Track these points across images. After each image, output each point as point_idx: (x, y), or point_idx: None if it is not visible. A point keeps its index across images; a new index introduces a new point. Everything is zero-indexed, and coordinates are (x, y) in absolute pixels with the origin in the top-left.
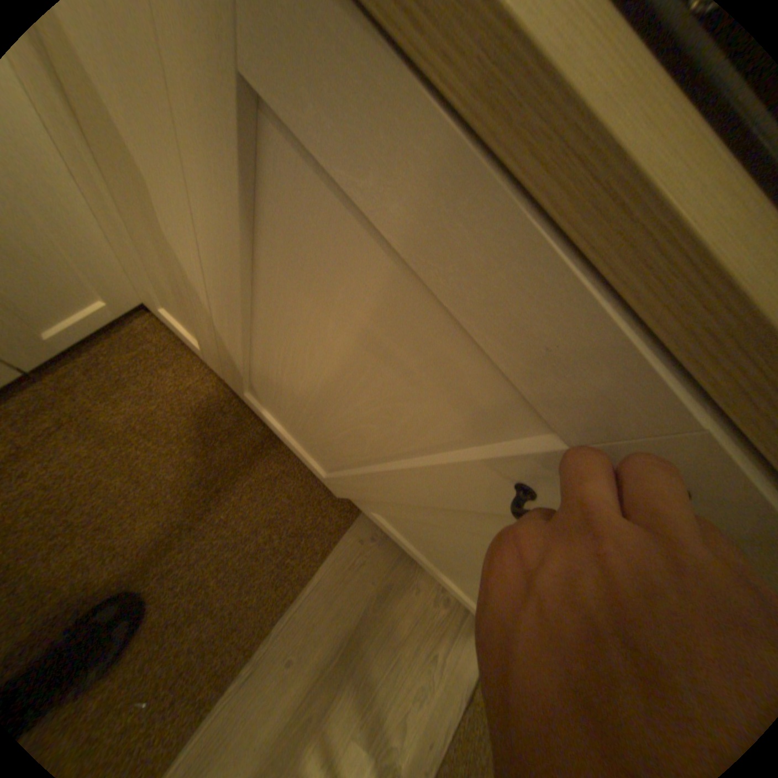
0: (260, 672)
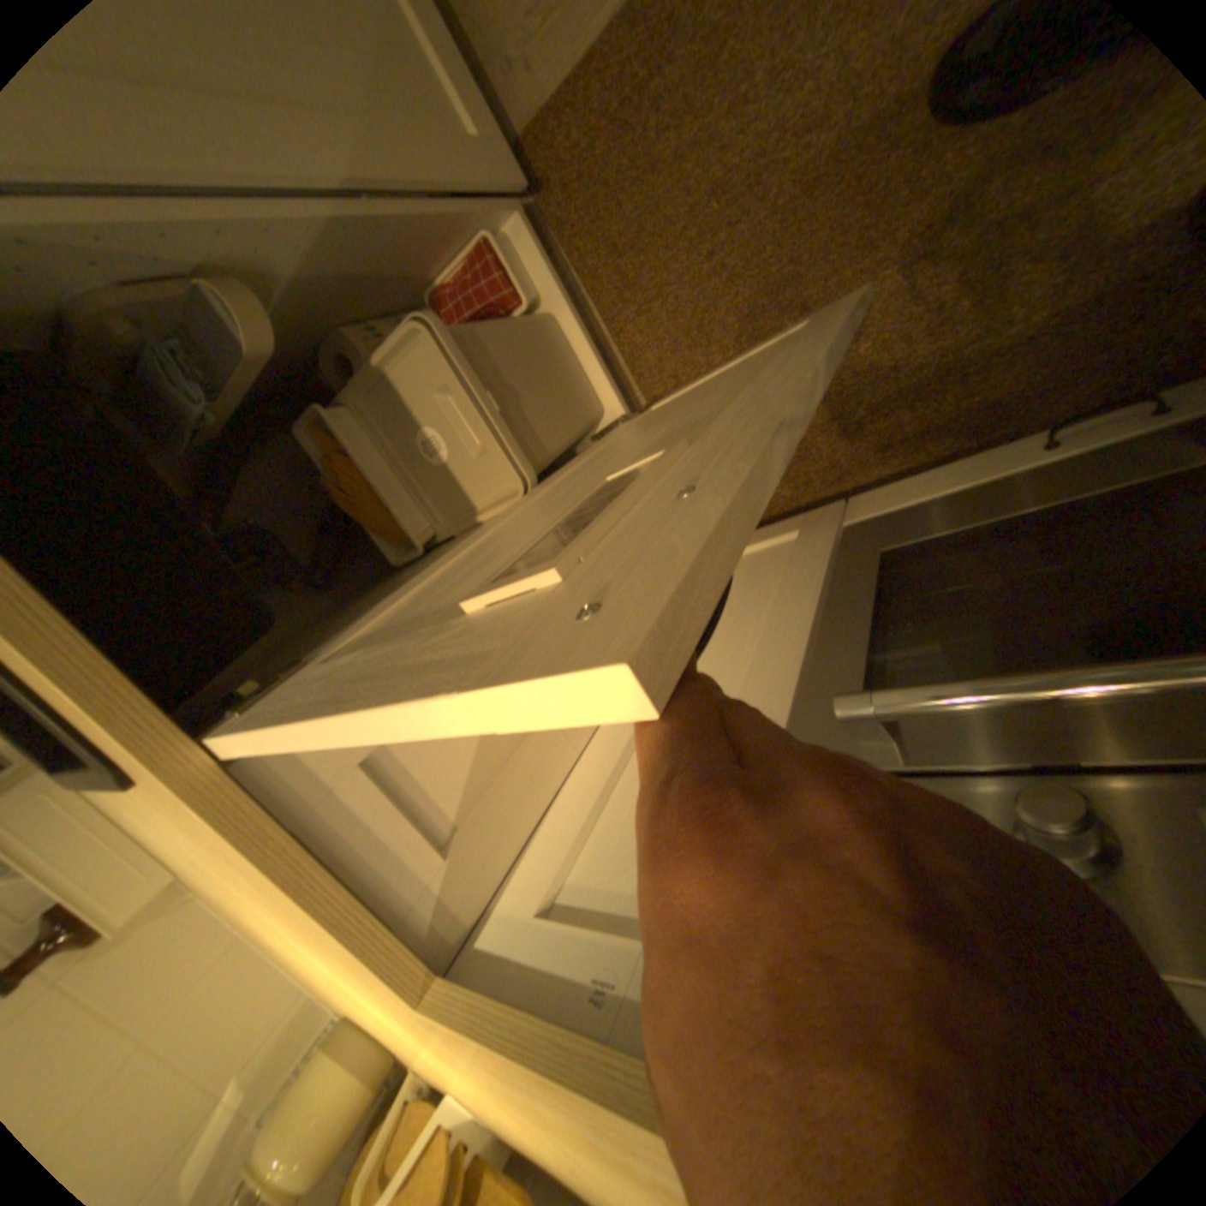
0: None
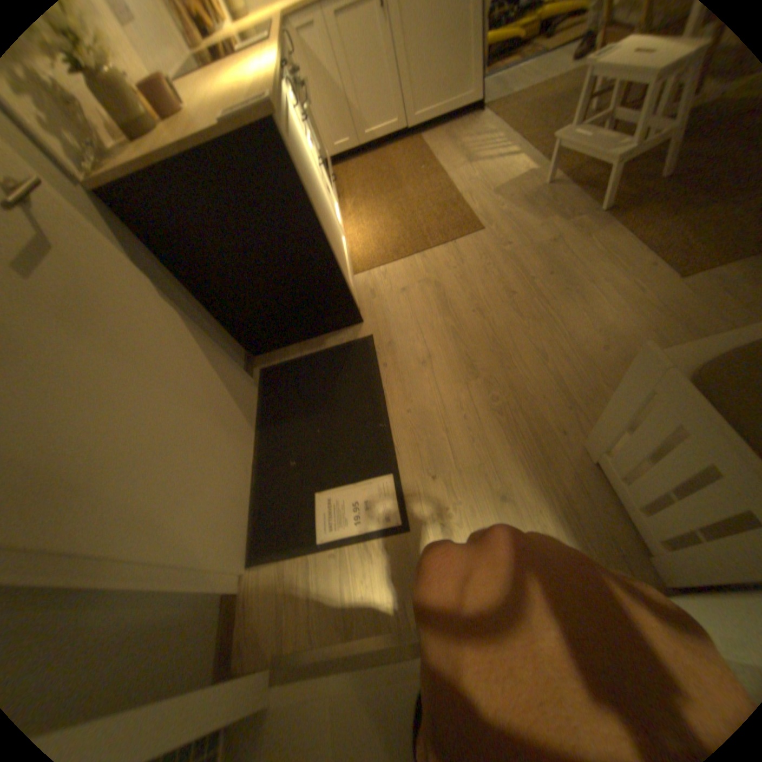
0: (440, 149)
